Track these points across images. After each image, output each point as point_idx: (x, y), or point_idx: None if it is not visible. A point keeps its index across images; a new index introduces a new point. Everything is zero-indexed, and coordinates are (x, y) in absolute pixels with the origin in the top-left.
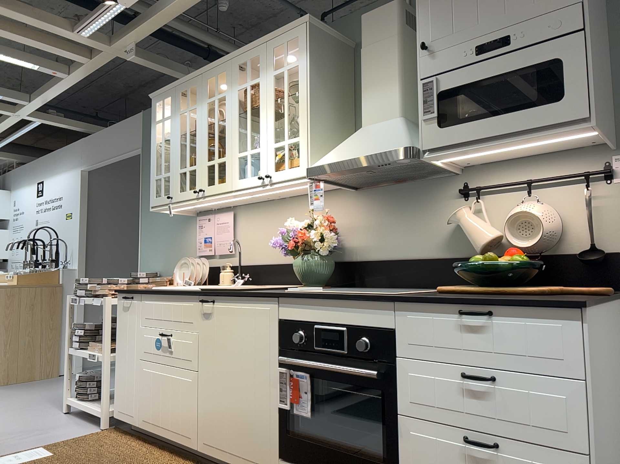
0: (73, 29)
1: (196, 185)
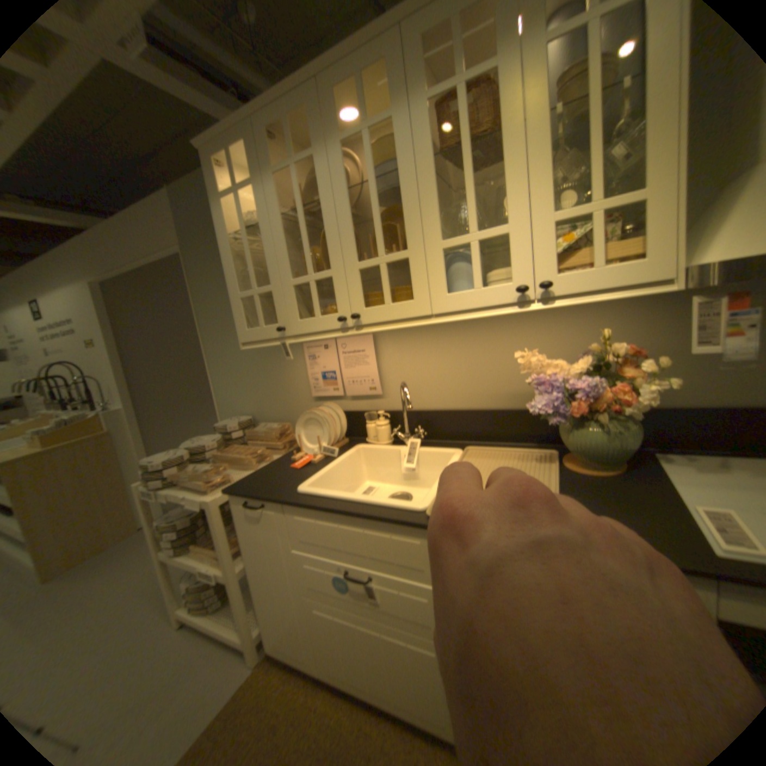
0: None
1: (342, 307)
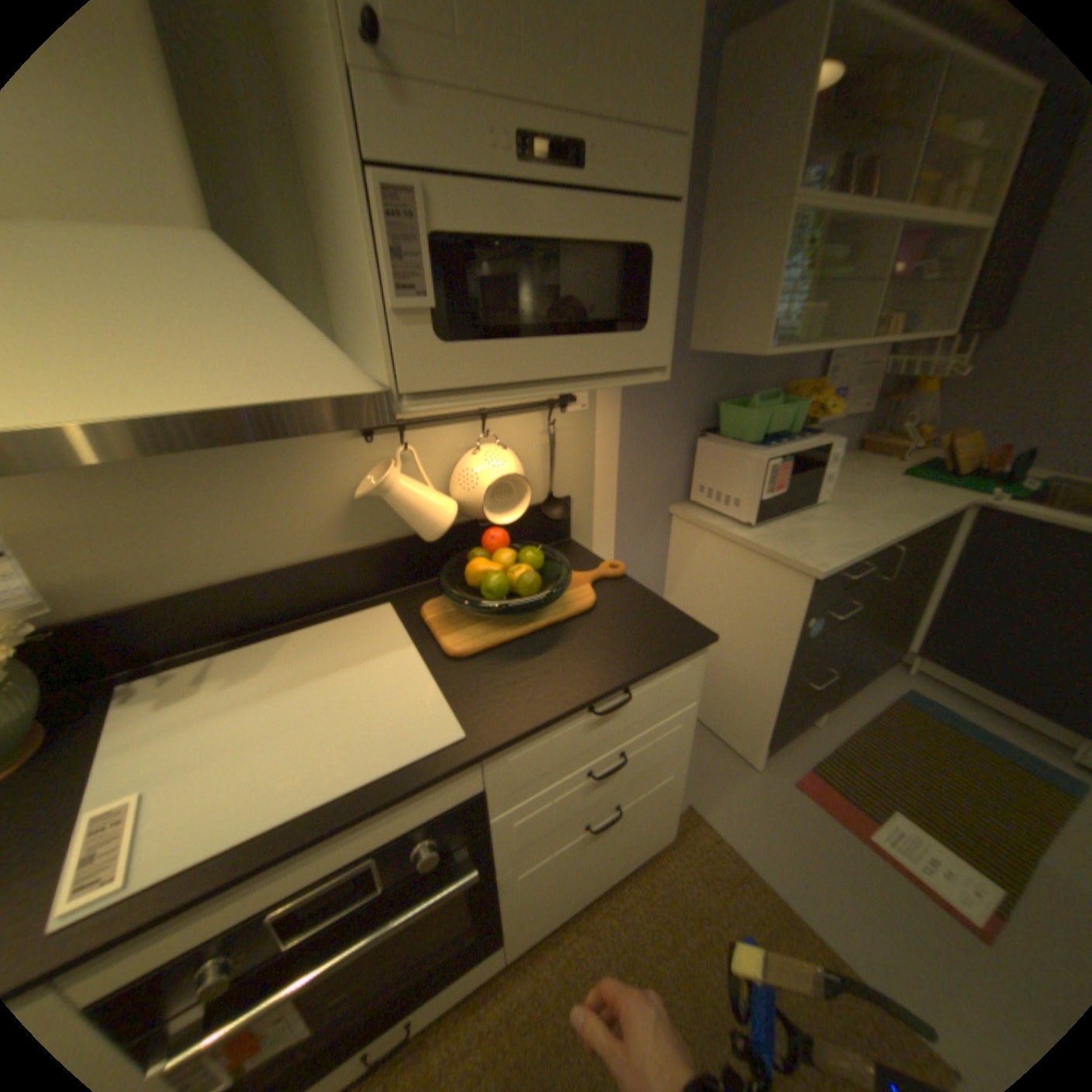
0: None
1: None
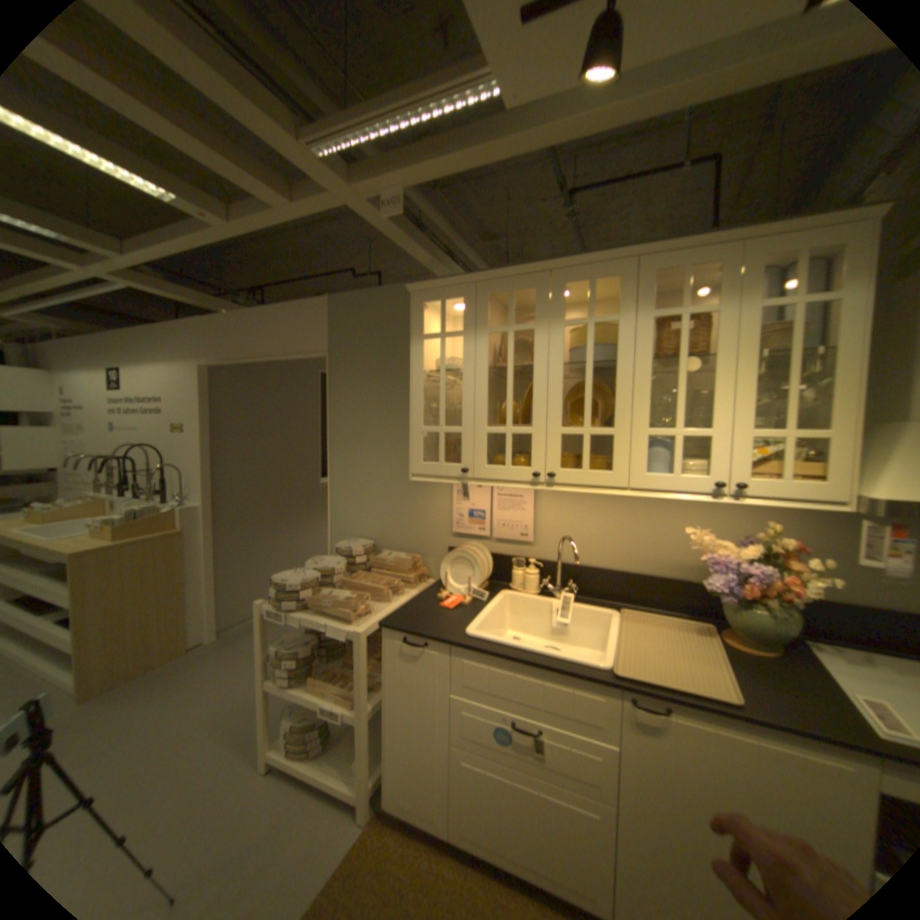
0: (295, 128)
1: (535, 463)
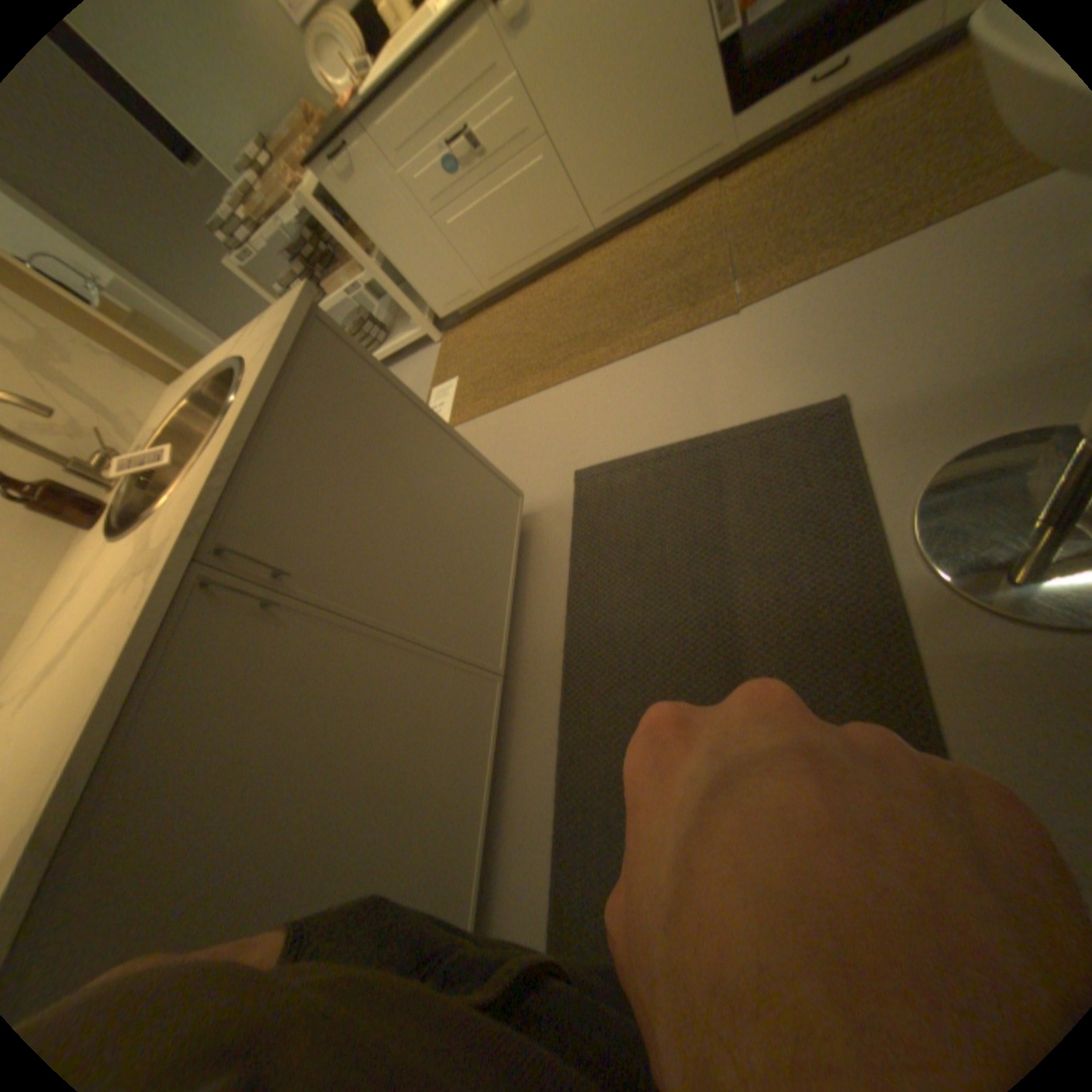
0: None
1: None
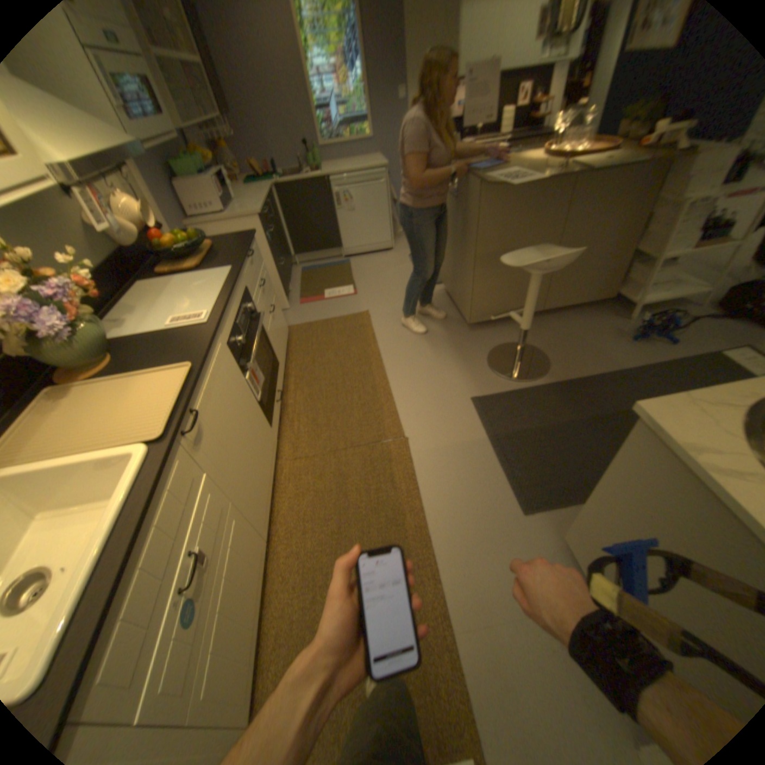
0: None
1: None
